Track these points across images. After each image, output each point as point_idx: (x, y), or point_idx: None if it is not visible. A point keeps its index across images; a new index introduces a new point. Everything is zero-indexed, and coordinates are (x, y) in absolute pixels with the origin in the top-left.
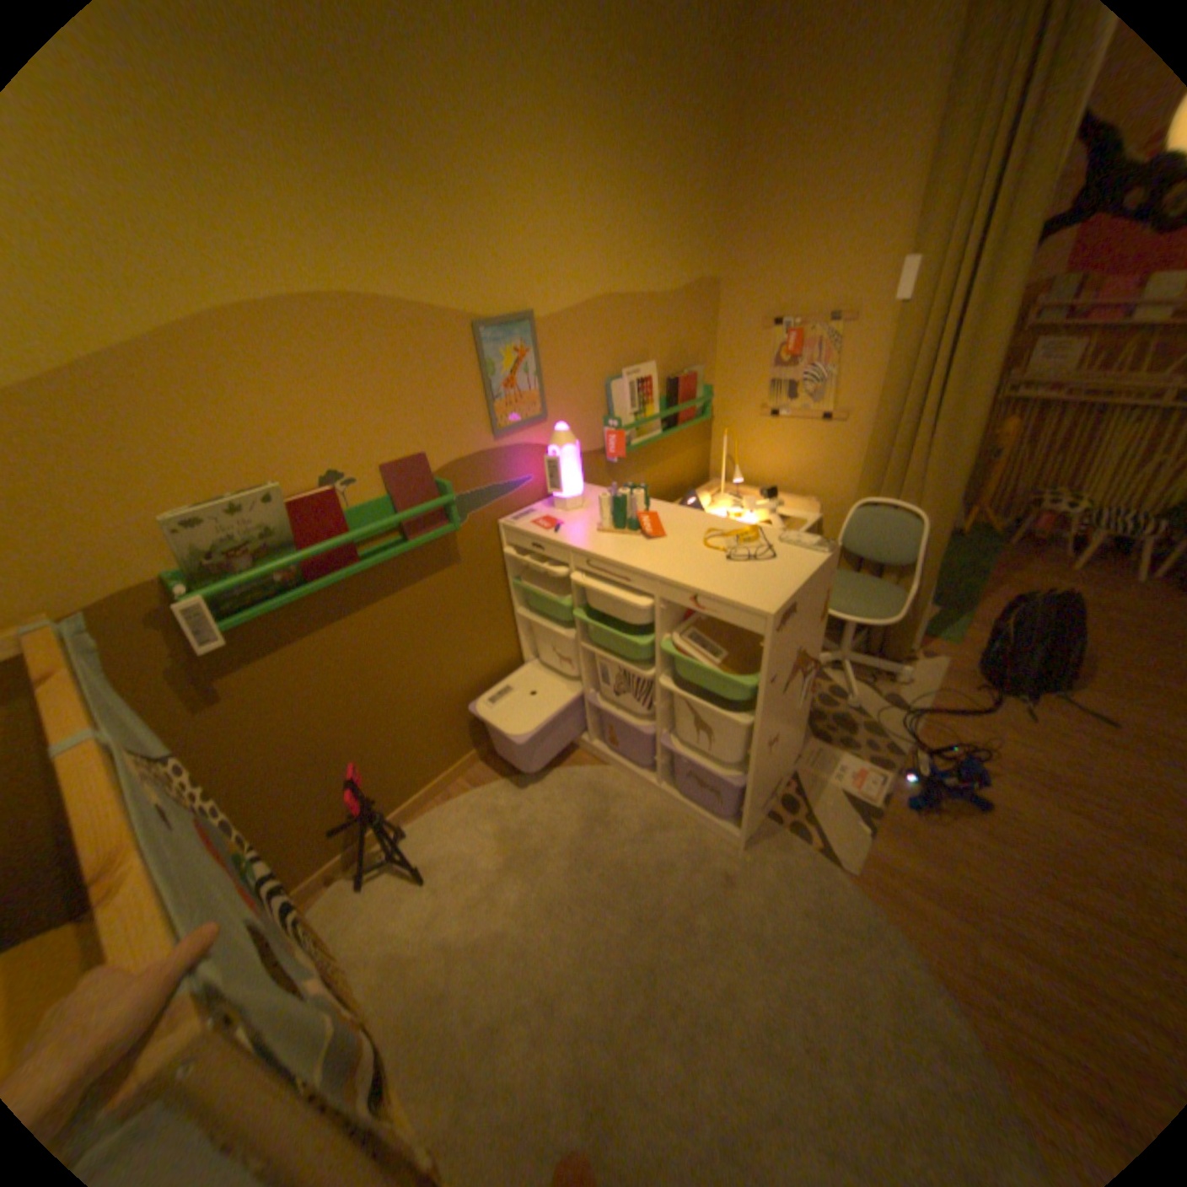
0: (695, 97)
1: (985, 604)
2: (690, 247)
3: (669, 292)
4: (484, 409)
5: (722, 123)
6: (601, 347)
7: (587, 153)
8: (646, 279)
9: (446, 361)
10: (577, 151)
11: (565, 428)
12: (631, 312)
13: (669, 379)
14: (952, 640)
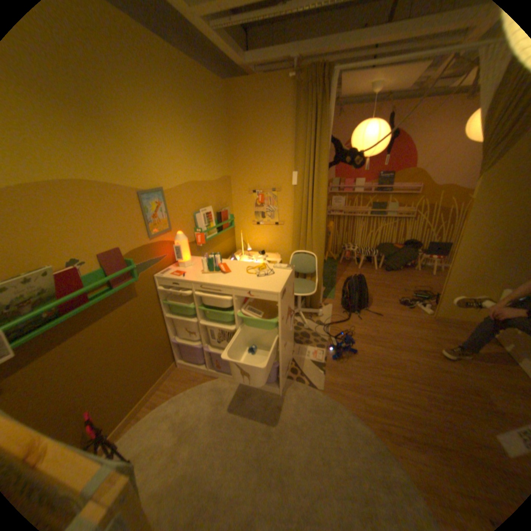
0: (214, 116)
1: (337, 284)
2: (219, 165)
3: (213, 180)
4: (144, 227)
5: (224, 124)
6: (190, 201)
7: (178, 131)
8: (205, 176)
9: (127, 208)
10: (174, 130)
11: (181, 233)
12: (200, 188)
13: (217, 212)
14: (331, 298)
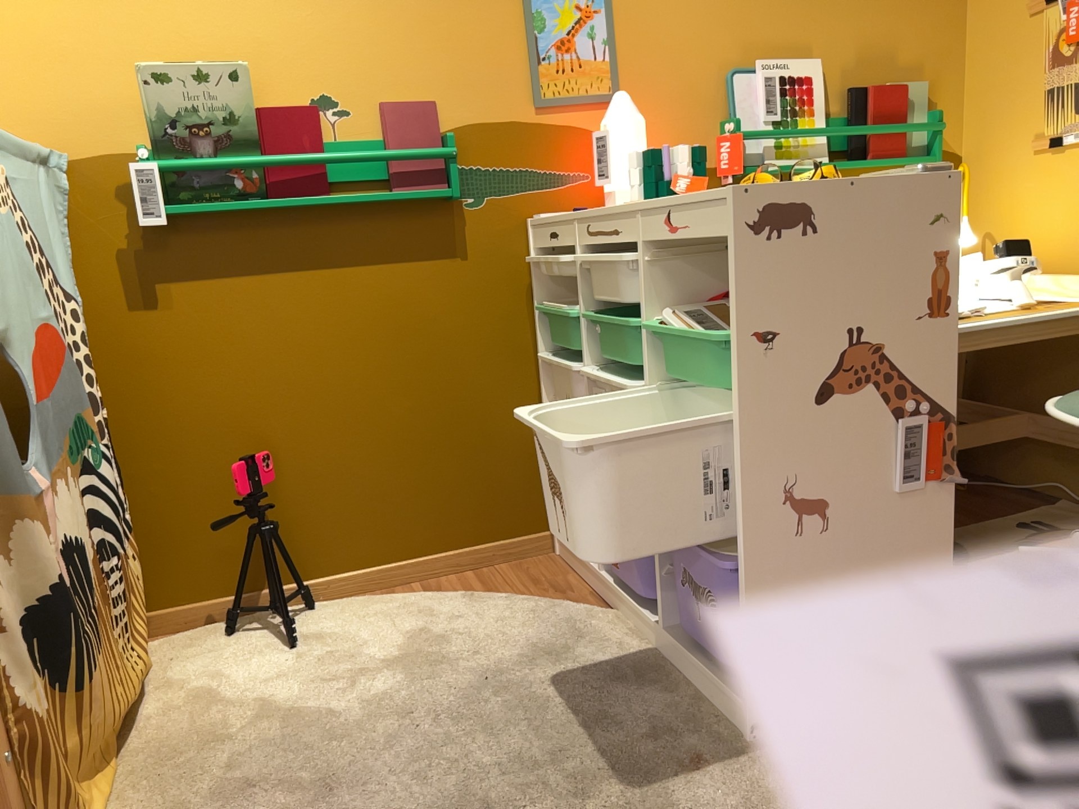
0: None
1: None
2: None
3: None
4: (525, 70)
5: None
6: (721, 28)
7: None
8: None
9: (482, 7)
10: None
11: (625, 97)
12: None
13: (850, 89)
14: None
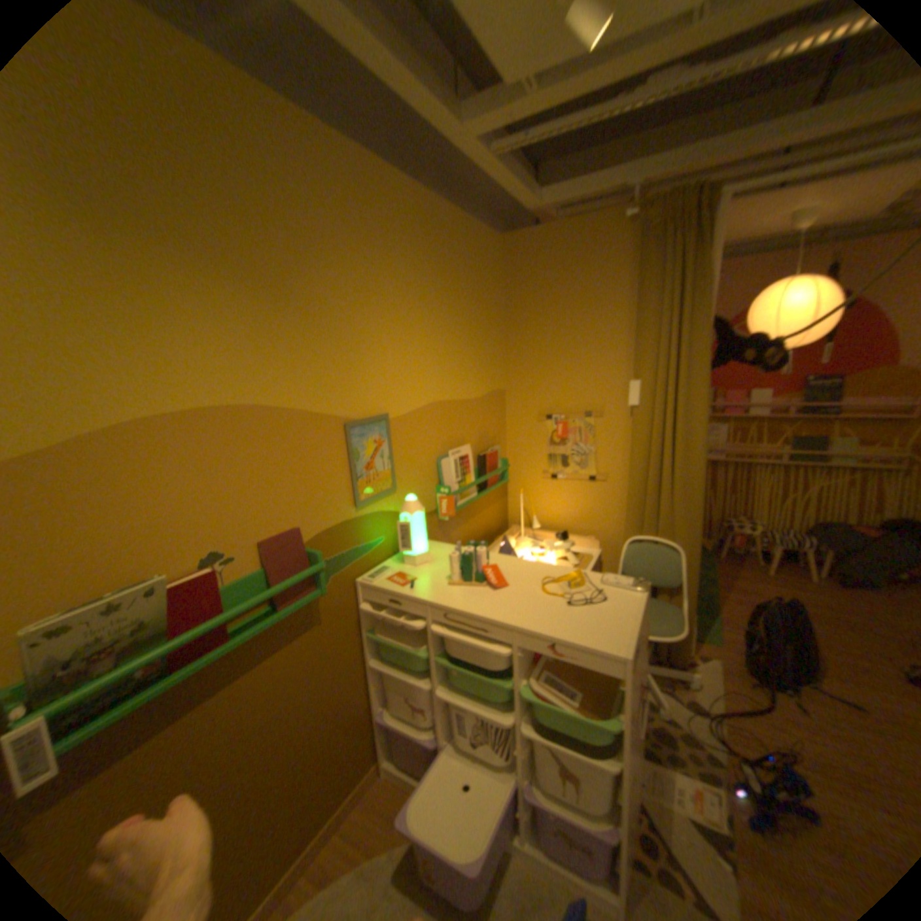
0: (485, 290)
1: (726, 609)
2: (487, 371)
3: (476, 398)
4: (350, 486)
5: (500, 304)
6: (435, 436)
7: (425, 317)
8: (462, 391)
9: (324, 451)
10: (419, 316)
11: (415, 498)
12: (453, 411)
13: (480, 455)
14: (716, 644)
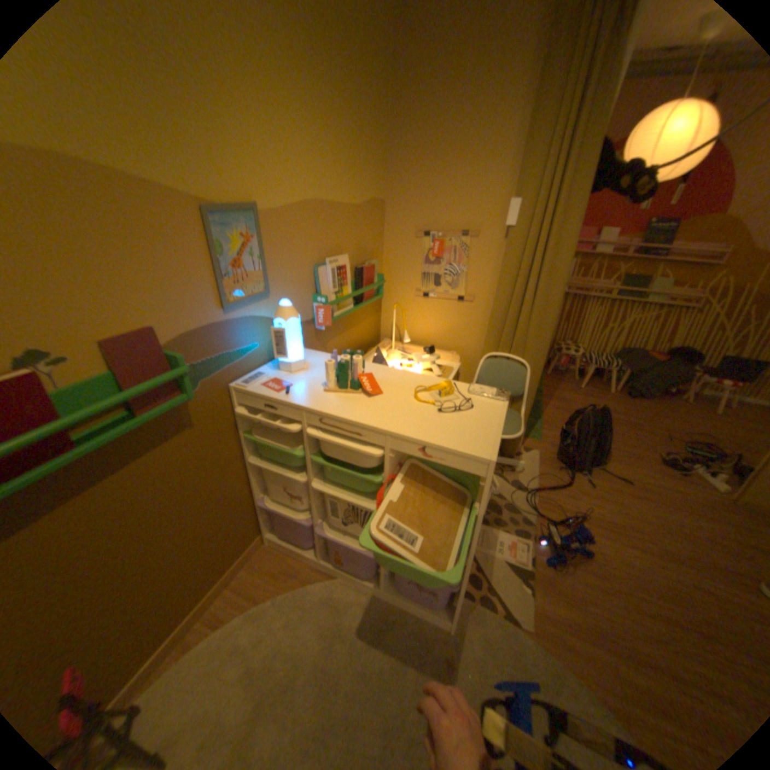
0: (370, 66)
1: (546, 412)
2: (368, 174)
3: (356, 204)
4: (213, 284)
5: (386, 91)
6: (310, 239)
7: (298, 81)
8: (341, 192)
9: (174, 237)
10: (290, 76)
11: (289, 303)
12: (331, 215)
13: (357, 267)
14: (536, 438)
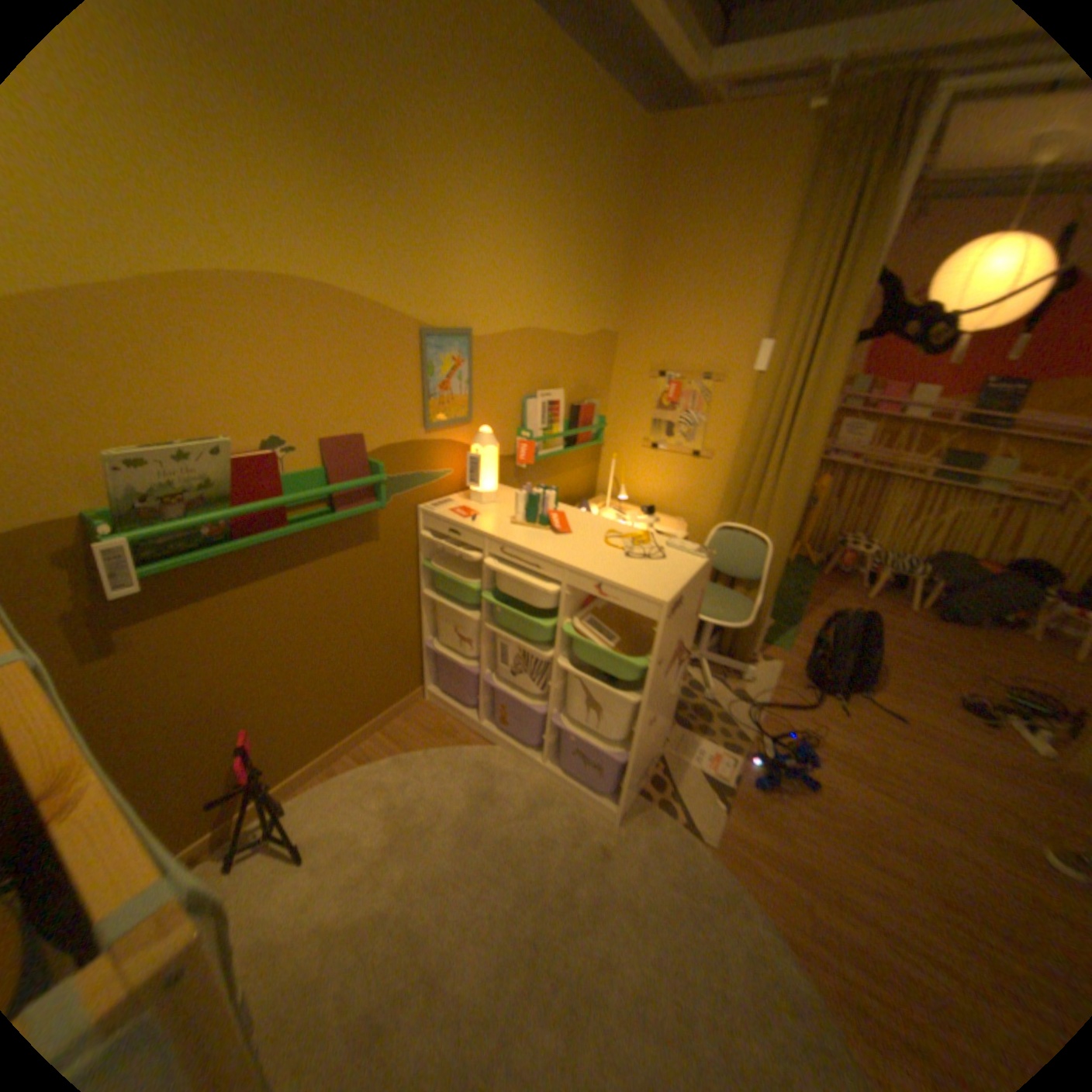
0: (612, 193)
1: (807, 620)
2: (598, 304)
3: (578, 336)
4: (419, 404)
5: (629, 217)
6: (522, 370)
7: (529, 215)
8: (563, 322)
9: (393, 357)
10: (521, 212)
11: (488, 431)
12: (548, 346)
13: (572, 406)
14: (783, 647)
